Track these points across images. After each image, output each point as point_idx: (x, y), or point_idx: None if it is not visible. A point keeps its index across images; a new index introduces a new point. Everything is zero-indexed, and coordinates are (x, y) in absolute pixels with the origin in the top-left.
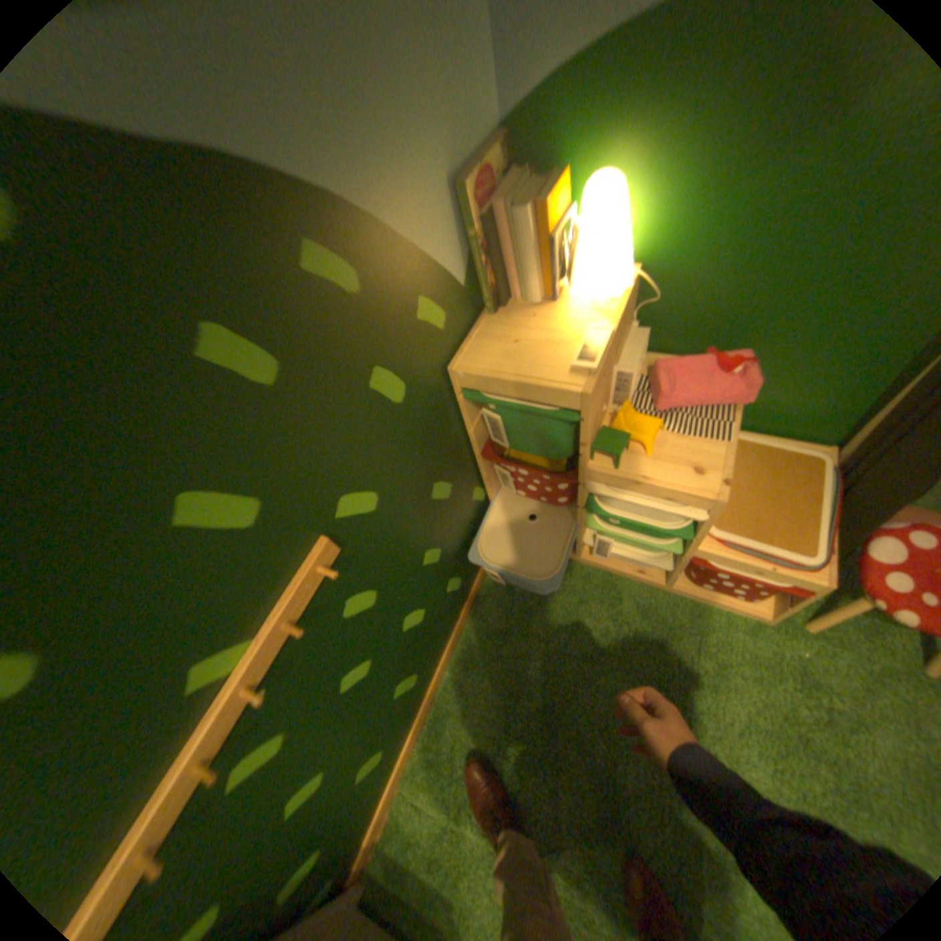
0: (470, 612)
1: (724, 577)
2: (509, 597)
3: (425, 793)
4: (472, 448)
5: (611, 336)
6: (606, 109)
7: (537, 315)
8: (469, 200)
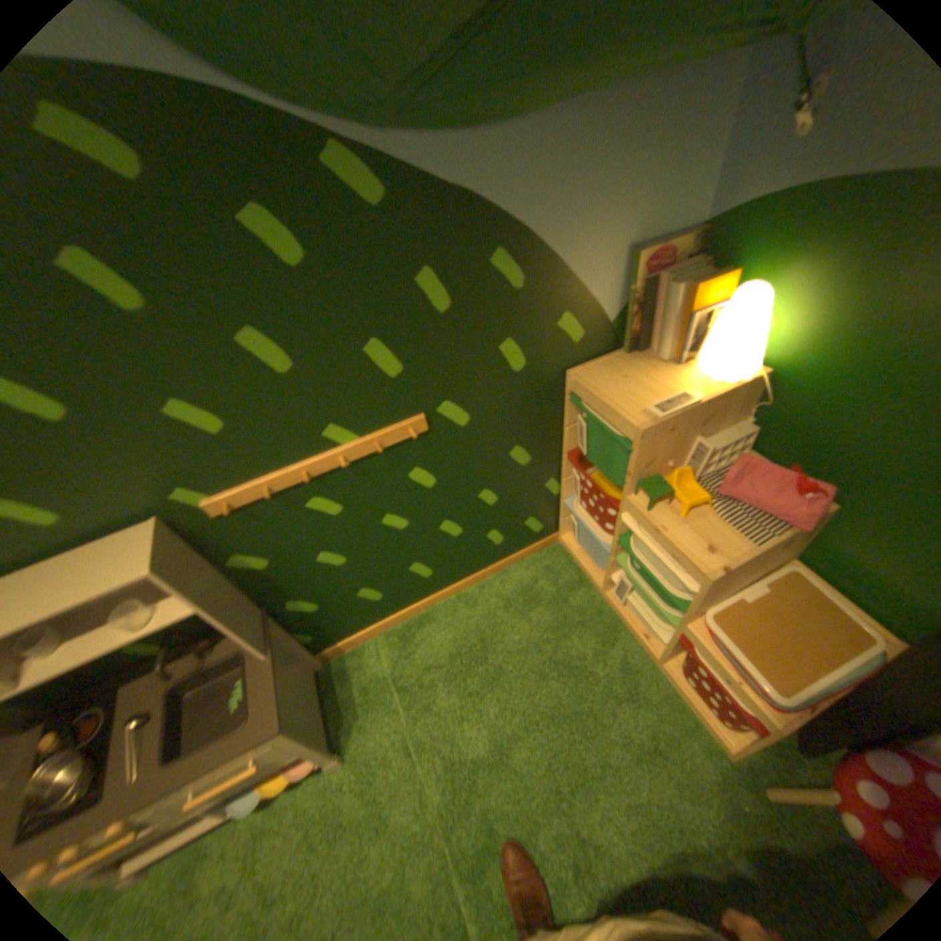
0: (498, 573)
1: (703, 674)
2: (531, 583)
3: (389, 652)
4: (562, 444)
5: (696, 405)
6: (786, 237)
7: (657, 368)
8: (639, 265)
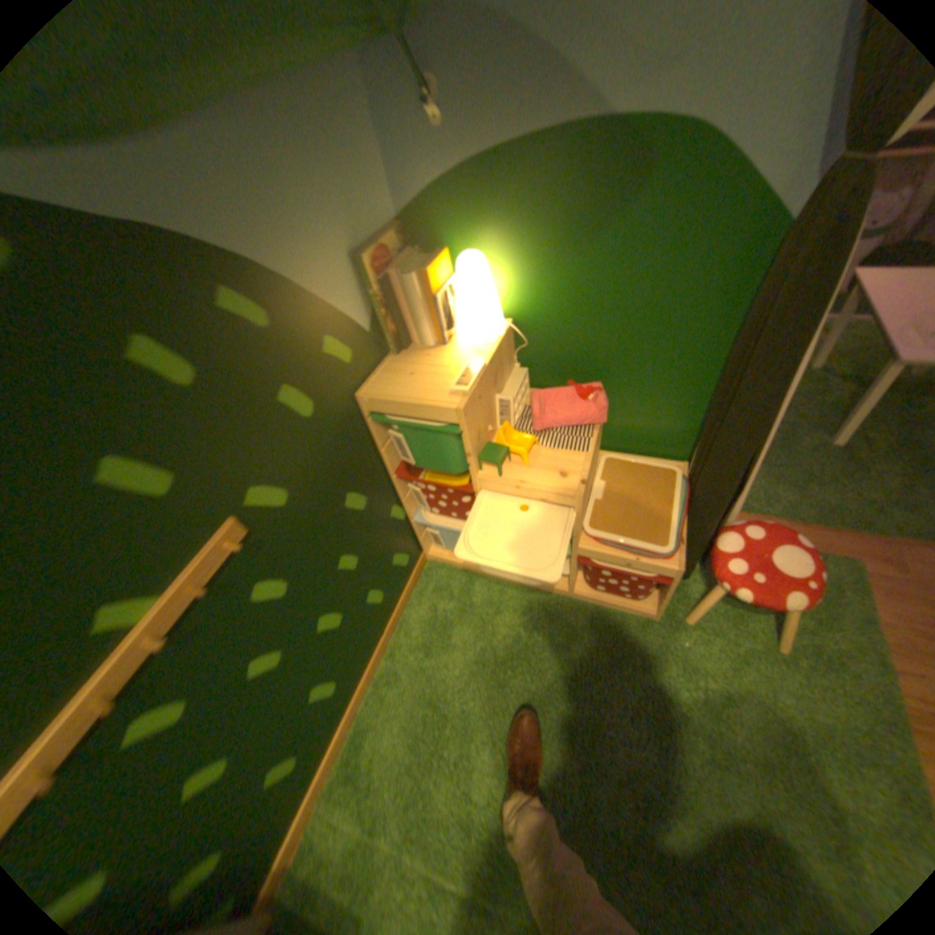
0: (395, 628)
1: (606, 573)
2: (431, 612)
3: (342, 807)
4: (386, 467)
5: (484, 368)
6: (467, 211)
7: (431, 355)
8: (367, 268)
